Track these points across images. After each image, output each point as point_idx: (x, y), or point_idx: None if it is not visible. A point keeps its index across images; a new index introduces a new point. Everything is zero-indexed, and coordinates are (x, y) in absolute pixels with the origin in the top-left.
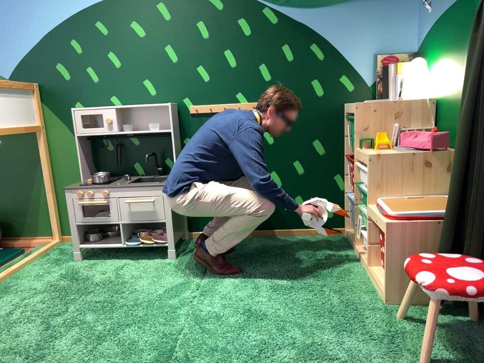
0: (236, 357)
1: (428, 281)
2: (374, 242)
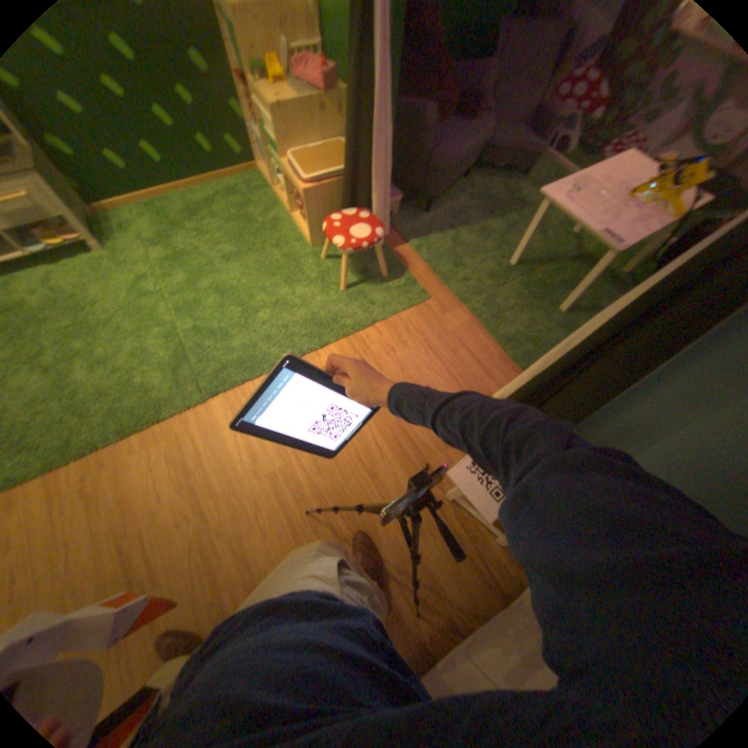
0: (229, 330)
1: (338, 245)
2: (289, 191)
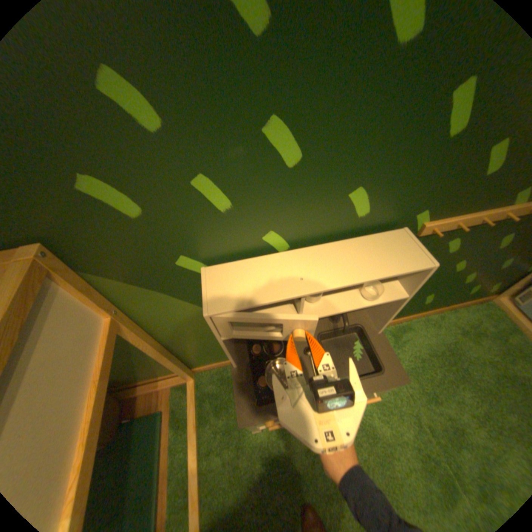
0: None
1: None
2: None
